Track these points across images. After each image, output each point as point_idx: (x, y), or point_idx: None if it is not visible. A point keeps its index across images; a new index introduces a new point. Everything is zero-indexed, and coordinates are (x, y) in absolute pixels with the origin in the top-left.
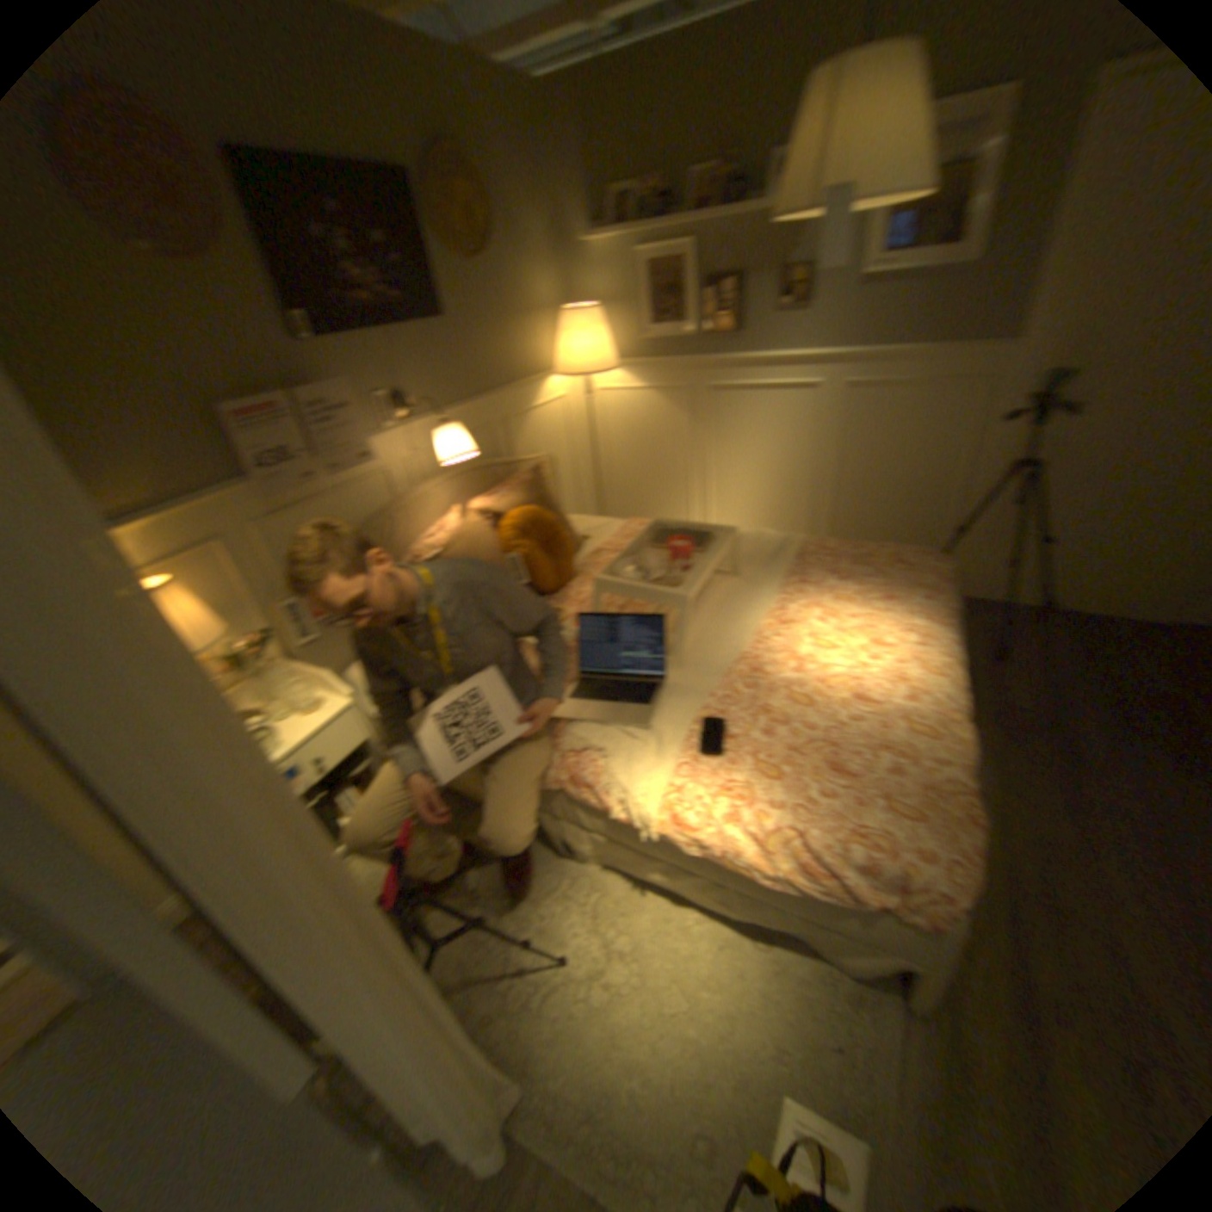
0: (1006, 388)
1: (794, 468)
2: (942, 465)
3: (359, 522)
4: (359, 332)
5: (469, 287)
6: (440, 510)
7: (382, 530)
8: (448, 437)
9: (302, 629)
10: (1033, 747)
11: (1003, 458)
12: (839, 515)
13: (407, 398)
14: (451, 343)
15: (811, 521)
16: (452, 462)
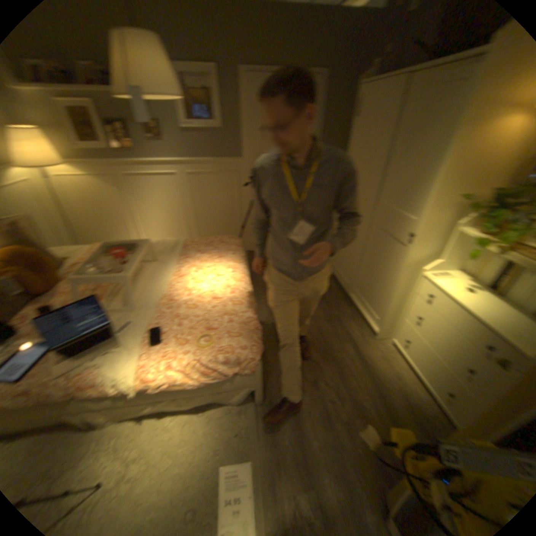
0: (244, 174)
1: (177, 209)
2: (232, 203)
3: None
4: None
5: None
6: None
7: None
8: None
9: None
10: None
11: (250, 199)
12: (201, 227)
13: None
14: None
15: (191, 231)
16: None
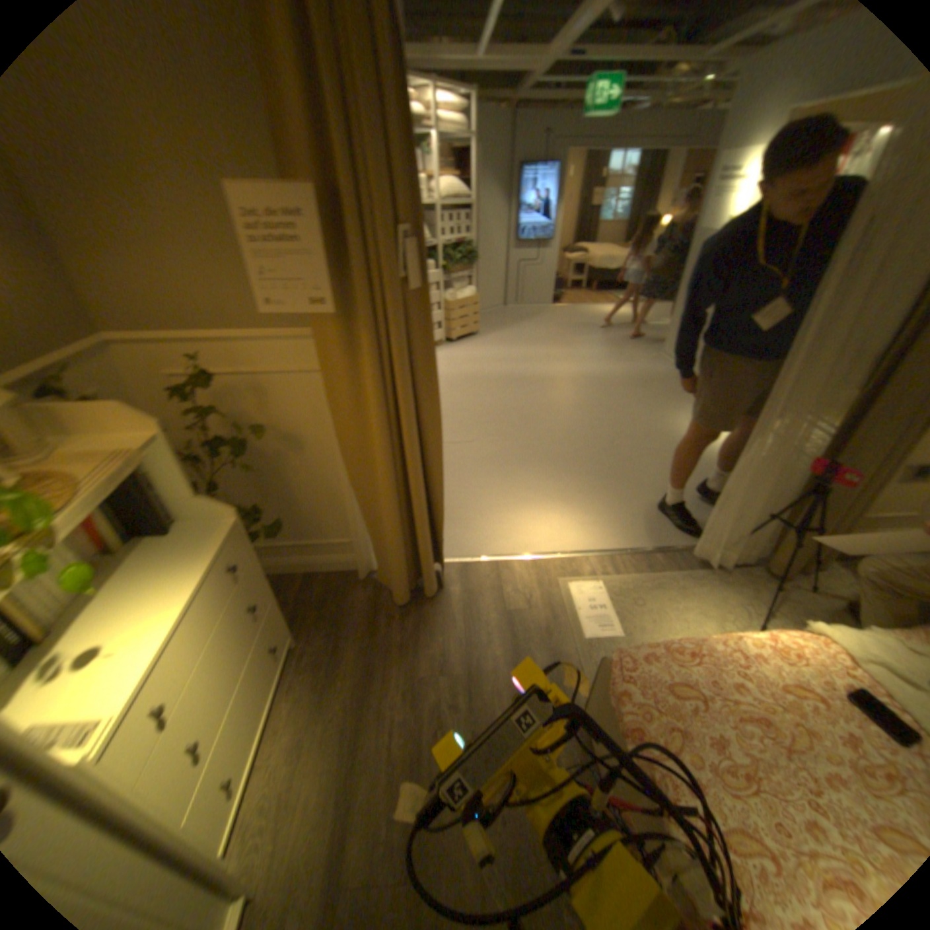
0: None
1: None
2: None
3: None
4: None
5: None
6: None
7: None
8: None
9: None
10: None
11: None
12: None
13: None
14: None
15: None
16: None
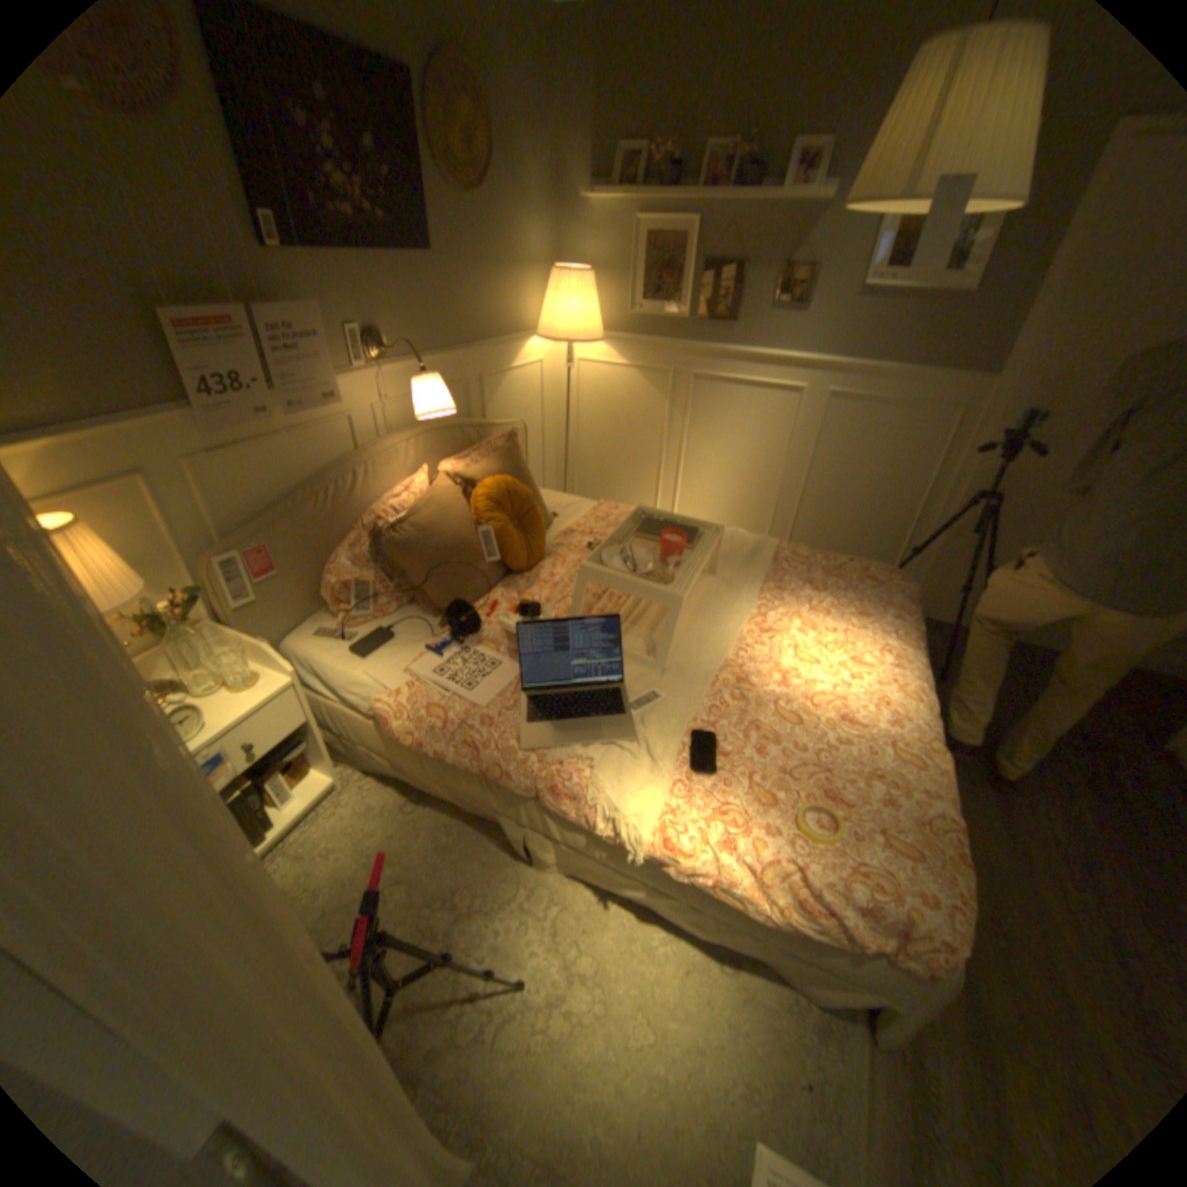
0: (976, 420)
1: (763, 469)
2: (905, 485)
3: (308, 472)
4: (329, 250)
5: (456, 222)
6: (401, 469)
7: (335, 484)
8: (422, 389)
9: (231, 591)
10: (972, 768)
11: (962, 486)
12: (800, 520)
13: (376, 337)
14: (429, 282)
15: (772, 523)
16: (423, 417)
